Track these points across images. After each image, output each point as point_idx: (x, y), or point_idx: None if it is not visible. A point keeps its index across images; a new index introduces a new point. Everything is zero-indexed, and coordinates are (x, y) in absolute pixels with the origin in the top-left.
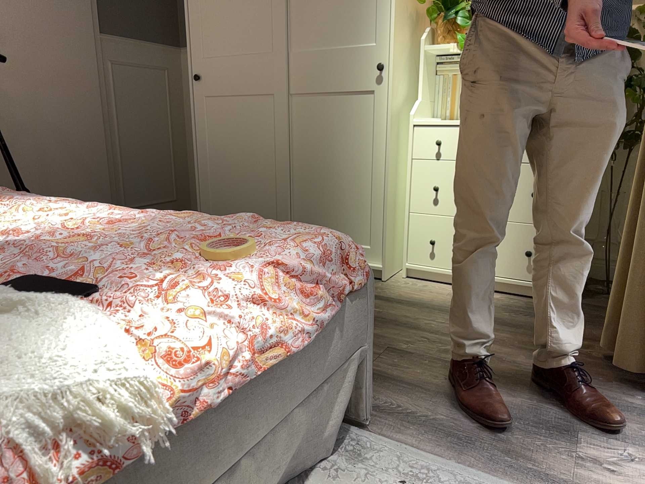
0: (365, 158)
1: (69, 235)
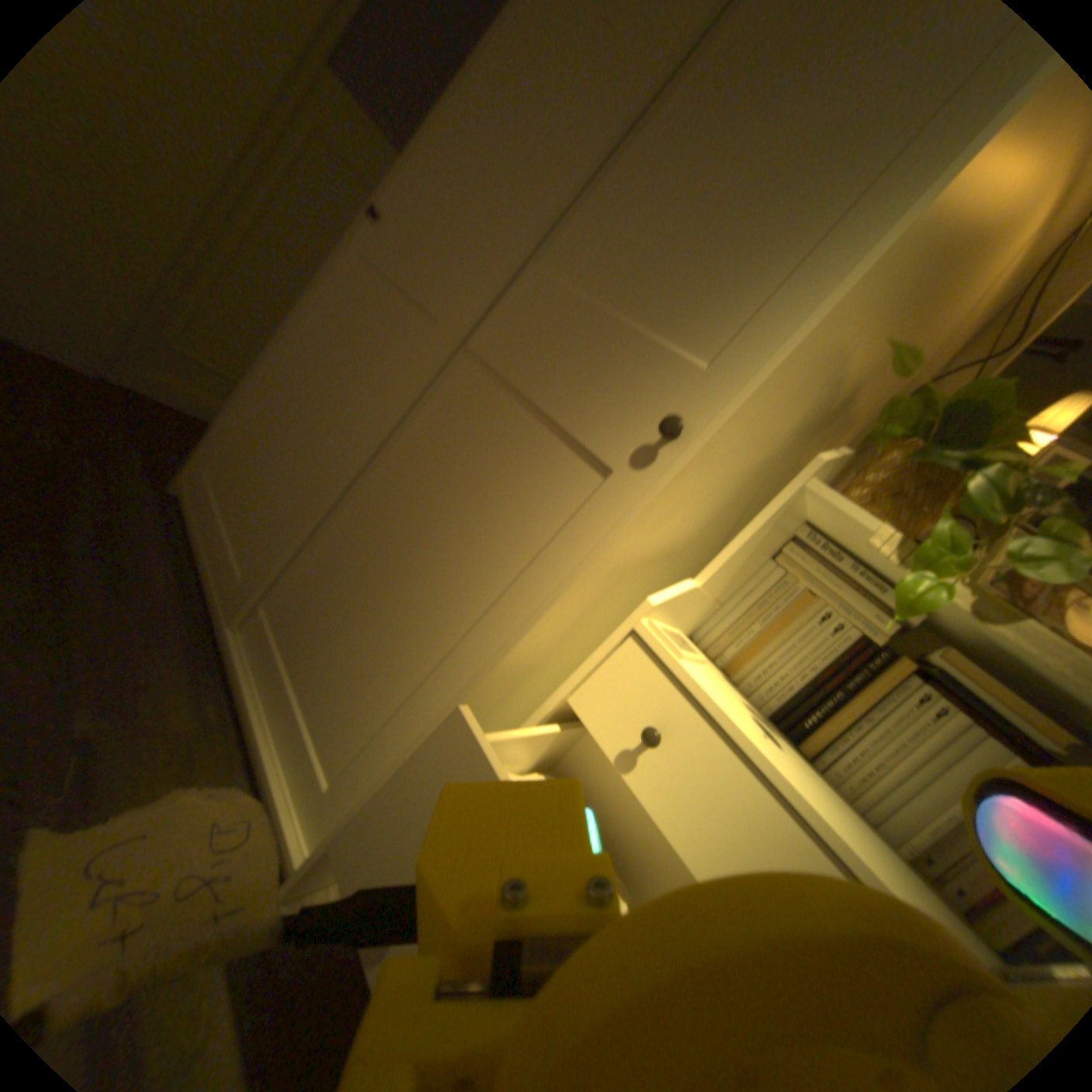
0: (470, 597)
1: None
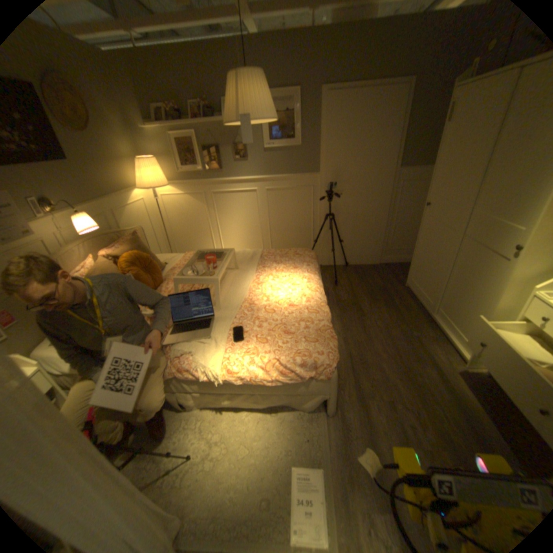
0: (489, 296)
1: (281, 303)
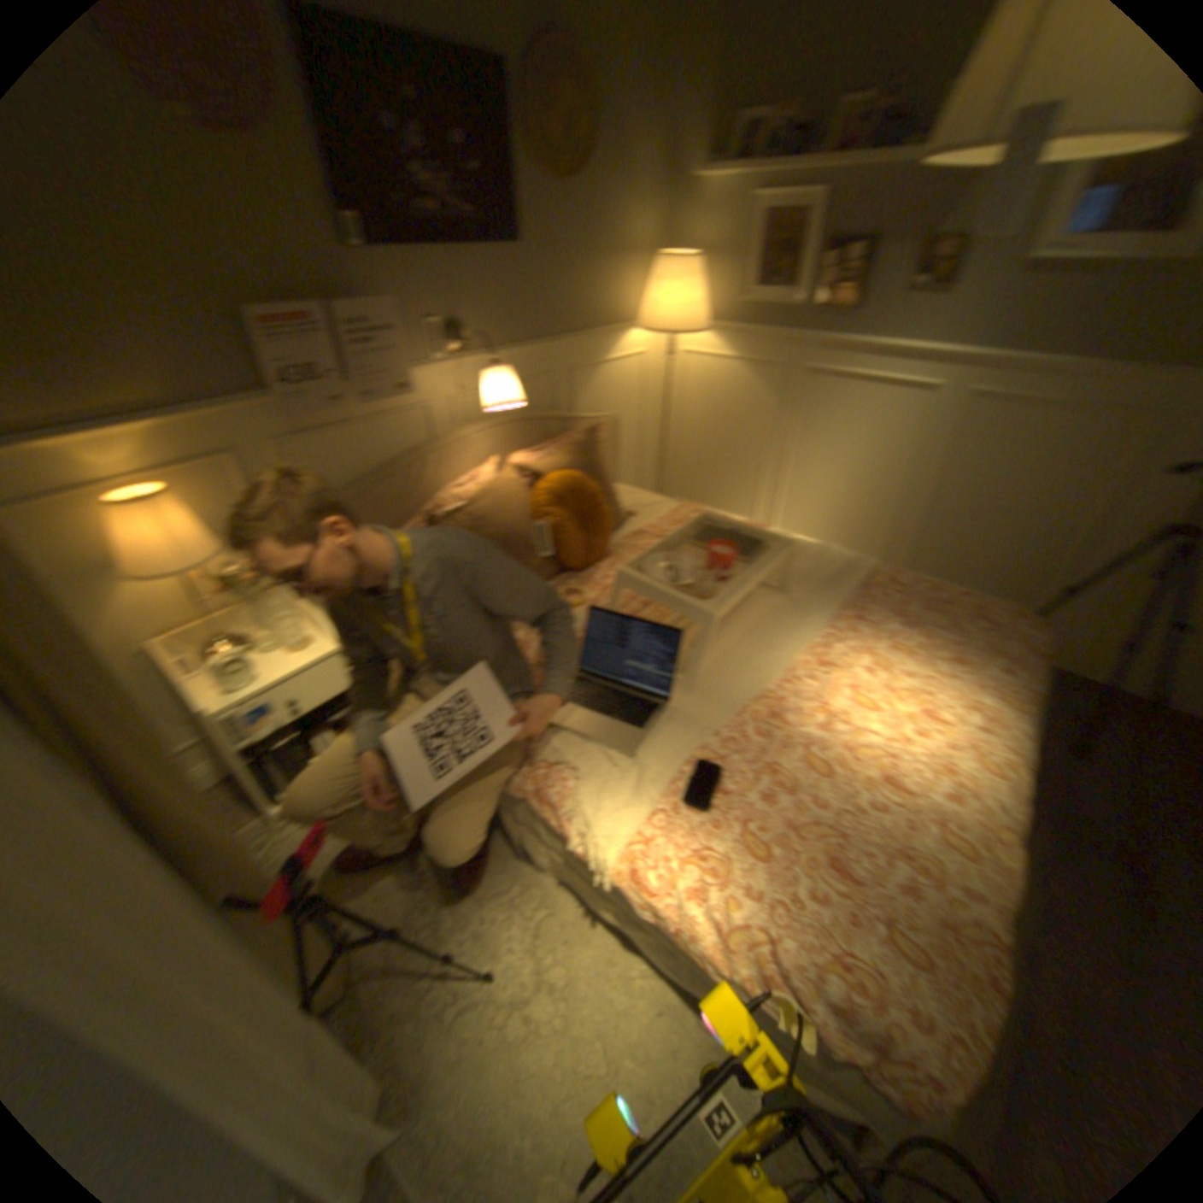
0: None
1: (867, 759)
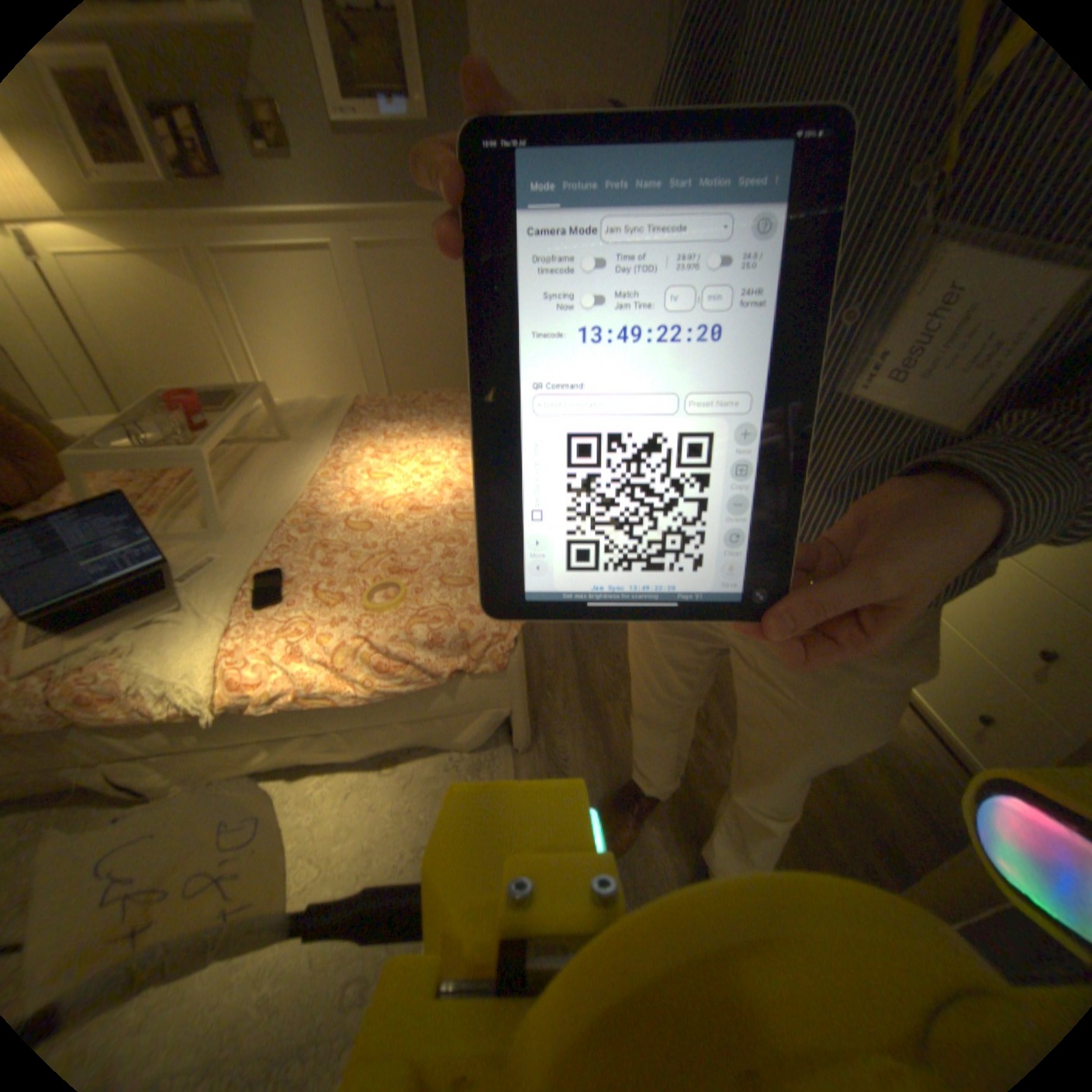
0: None
1: (392, 506)
